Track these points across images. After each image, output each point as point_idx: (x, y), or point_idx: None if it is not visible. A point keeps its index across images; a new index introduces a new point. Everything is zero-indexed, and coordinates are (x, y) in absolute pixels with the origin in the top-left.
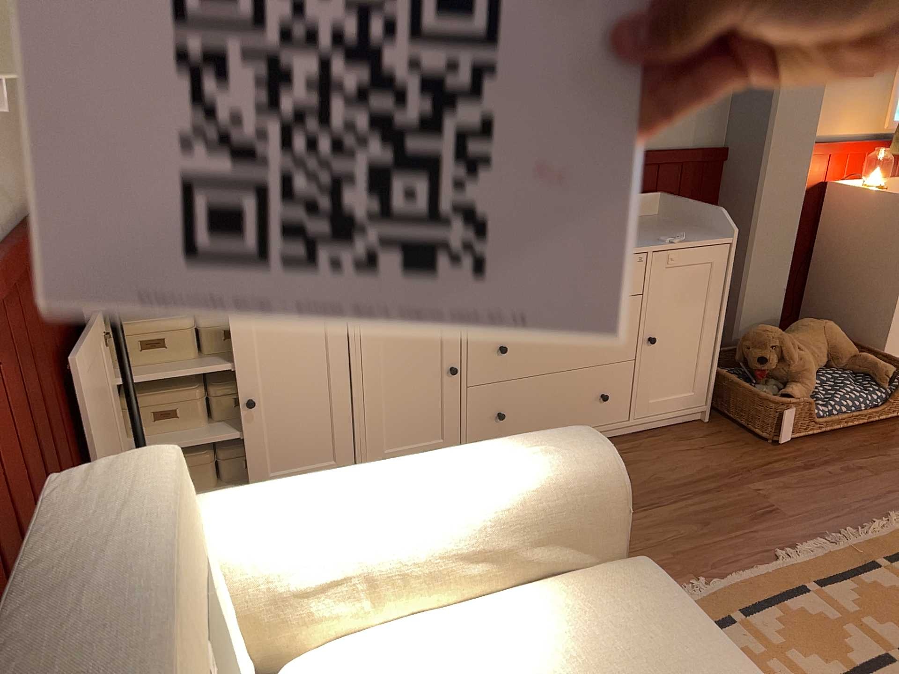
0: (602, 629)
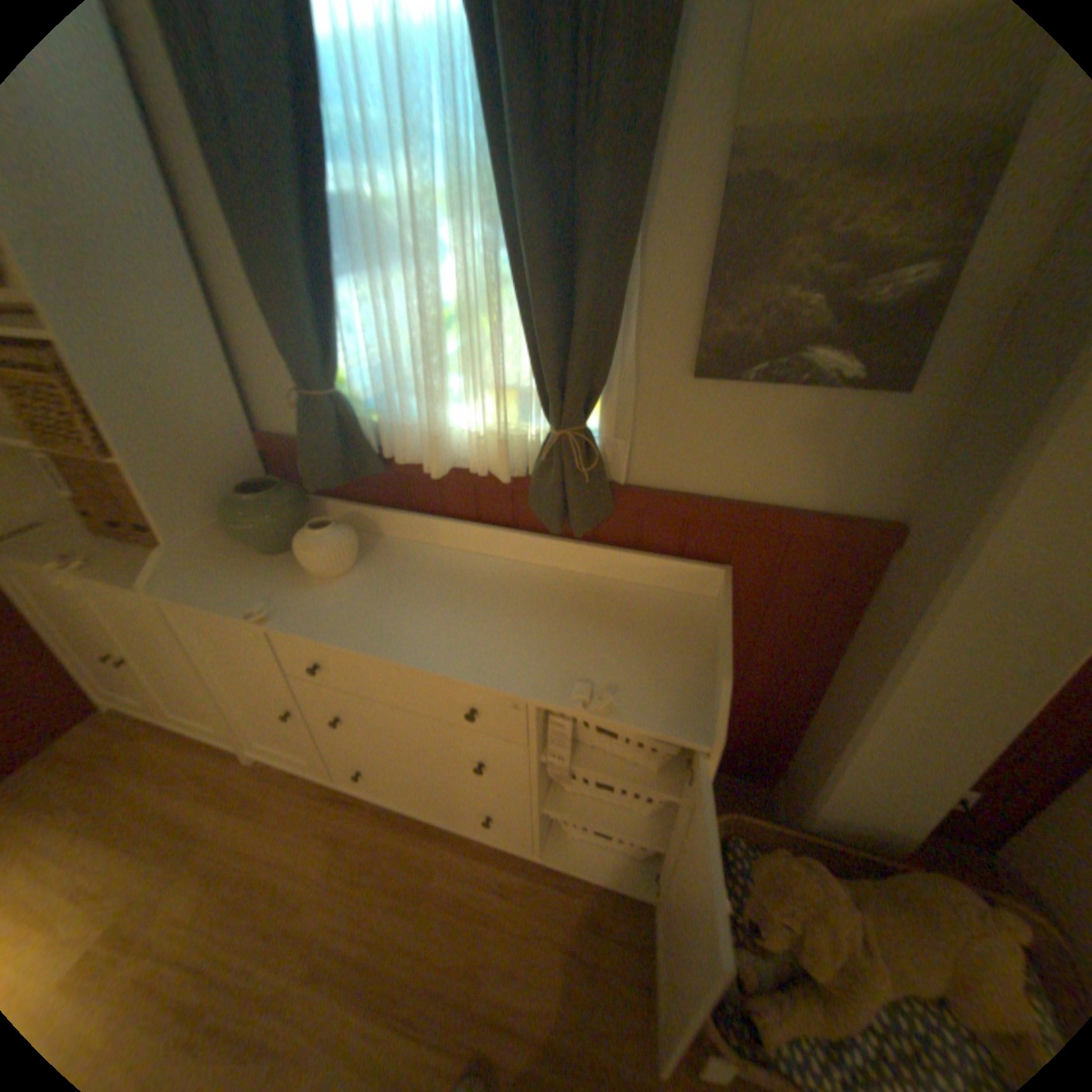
0: None
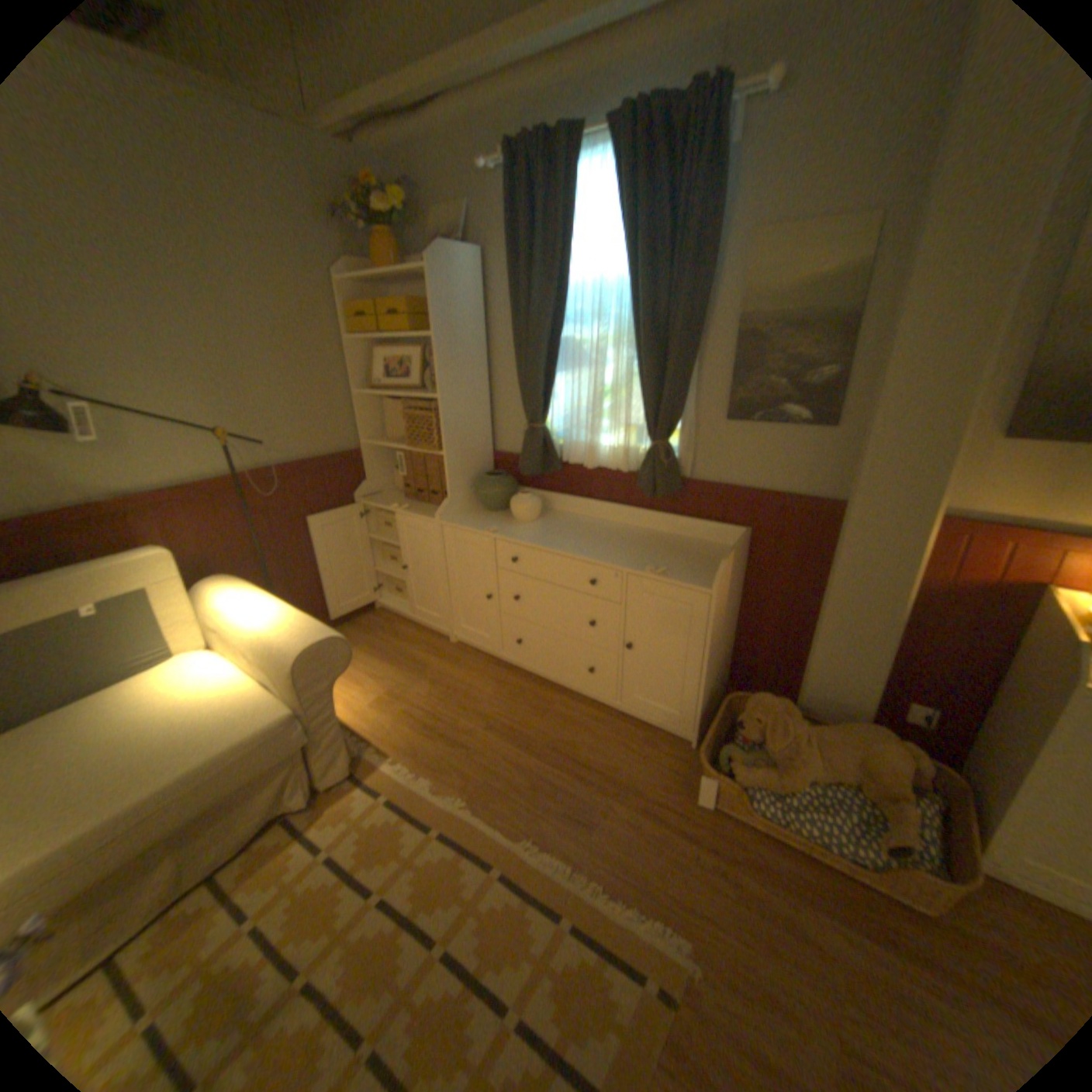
0: (222, 712)
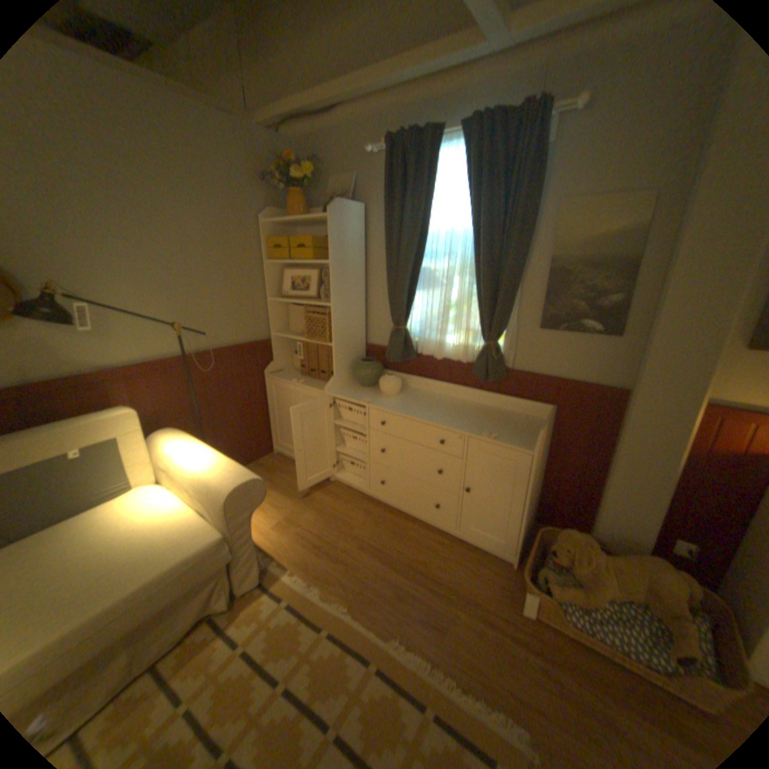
0: (169, 536)
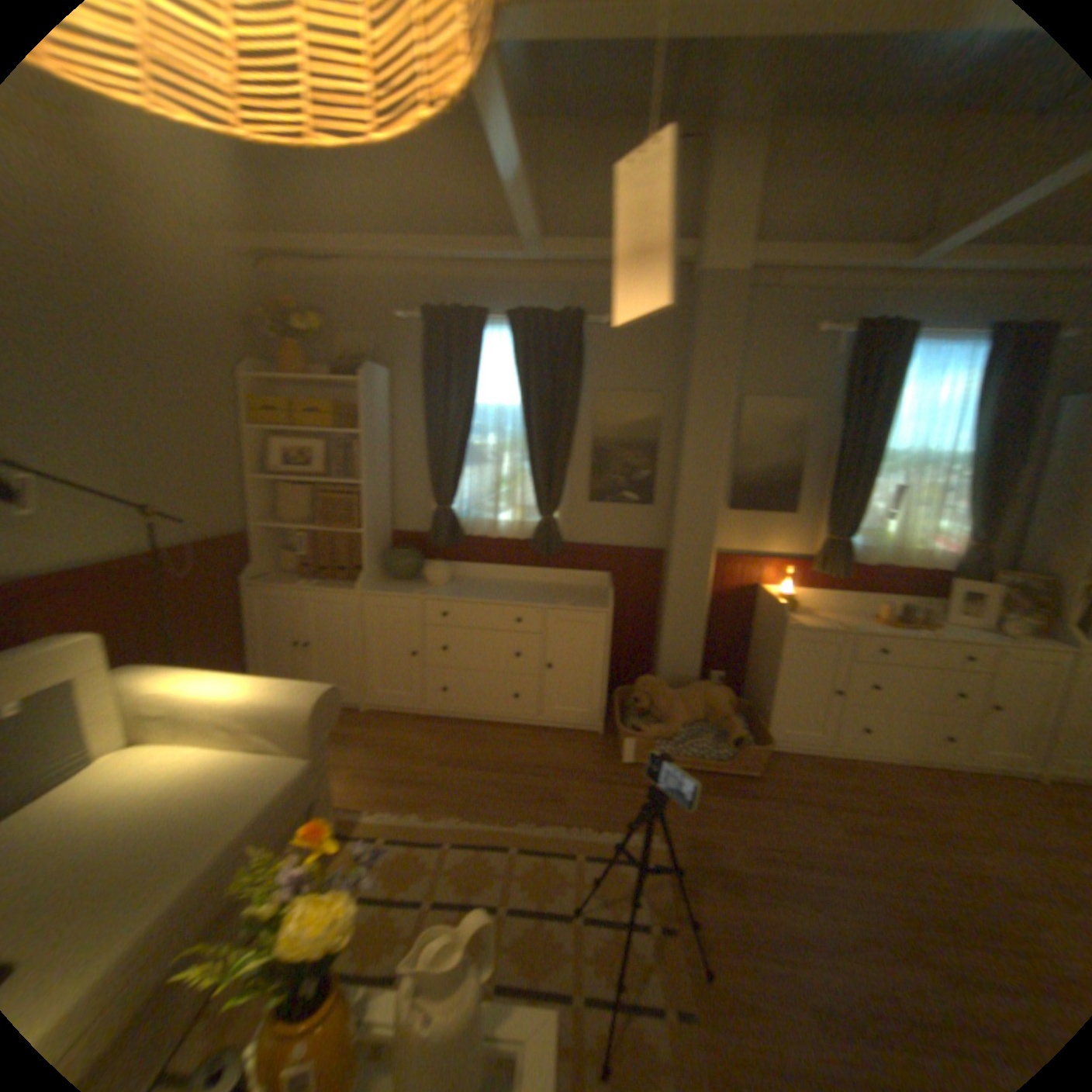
0: (238, 777)
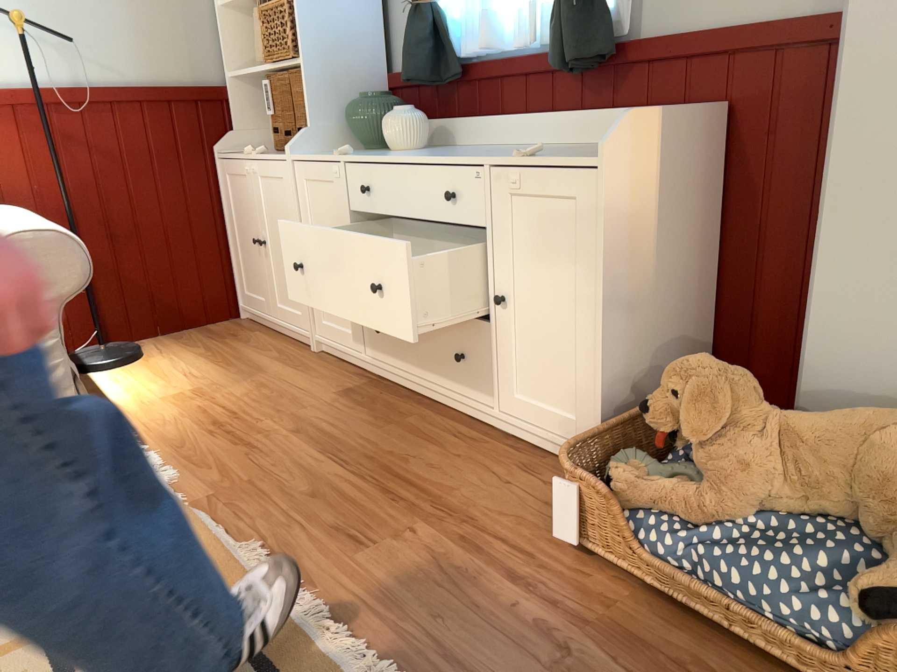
0: None
